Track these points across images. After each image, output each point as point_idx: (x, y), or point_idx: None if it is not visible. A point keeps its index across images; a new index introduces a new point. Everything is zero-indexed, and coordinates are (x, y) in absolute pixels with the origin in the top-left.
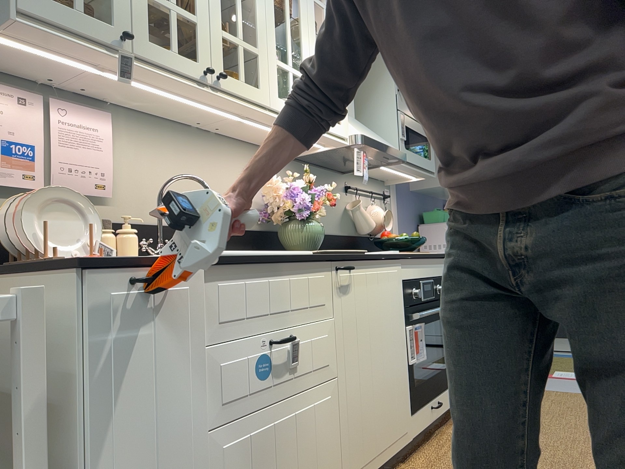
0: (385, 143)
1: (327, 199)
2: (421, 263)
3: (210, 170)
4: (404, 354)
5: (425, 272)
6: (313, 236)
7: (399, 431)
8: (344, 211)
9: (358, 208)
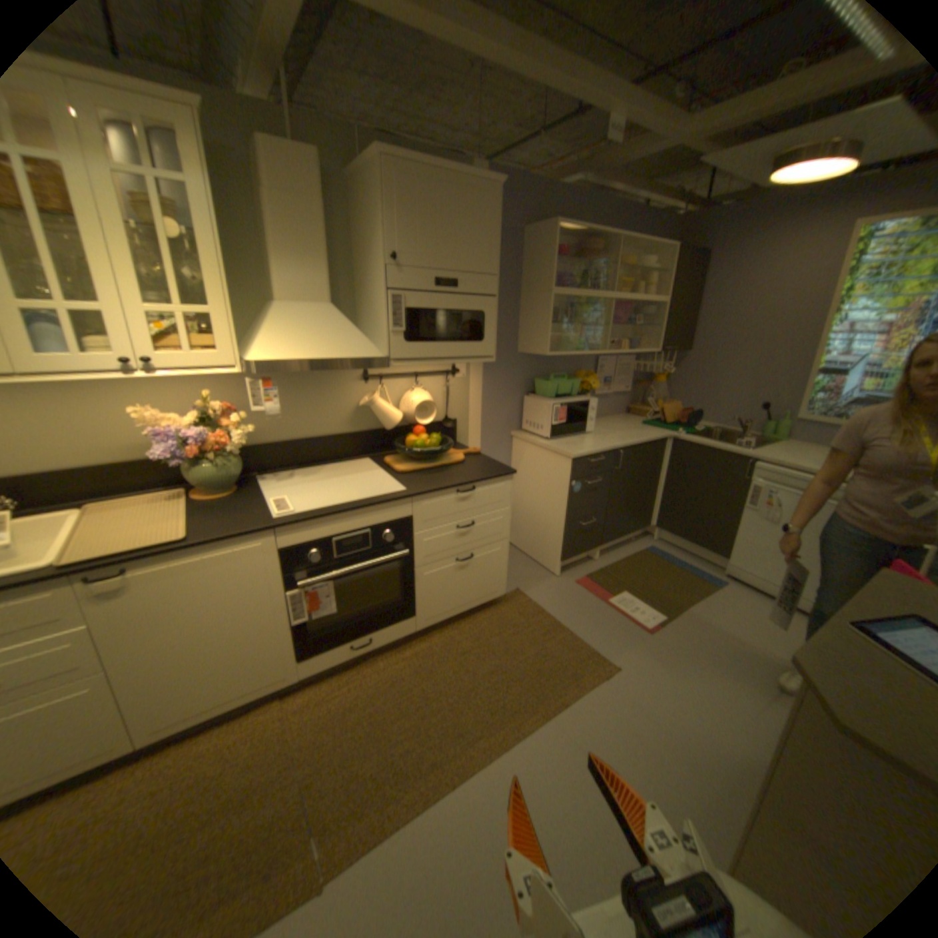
0: (335, 351)
1: (233, 434)
2: (338, 518)
3: (84, 405)
4: (280, 617)
5: (347, 526)
6: (211, 476)
7: (263, 682)
8: (358, 405)
9: (369, 404)
